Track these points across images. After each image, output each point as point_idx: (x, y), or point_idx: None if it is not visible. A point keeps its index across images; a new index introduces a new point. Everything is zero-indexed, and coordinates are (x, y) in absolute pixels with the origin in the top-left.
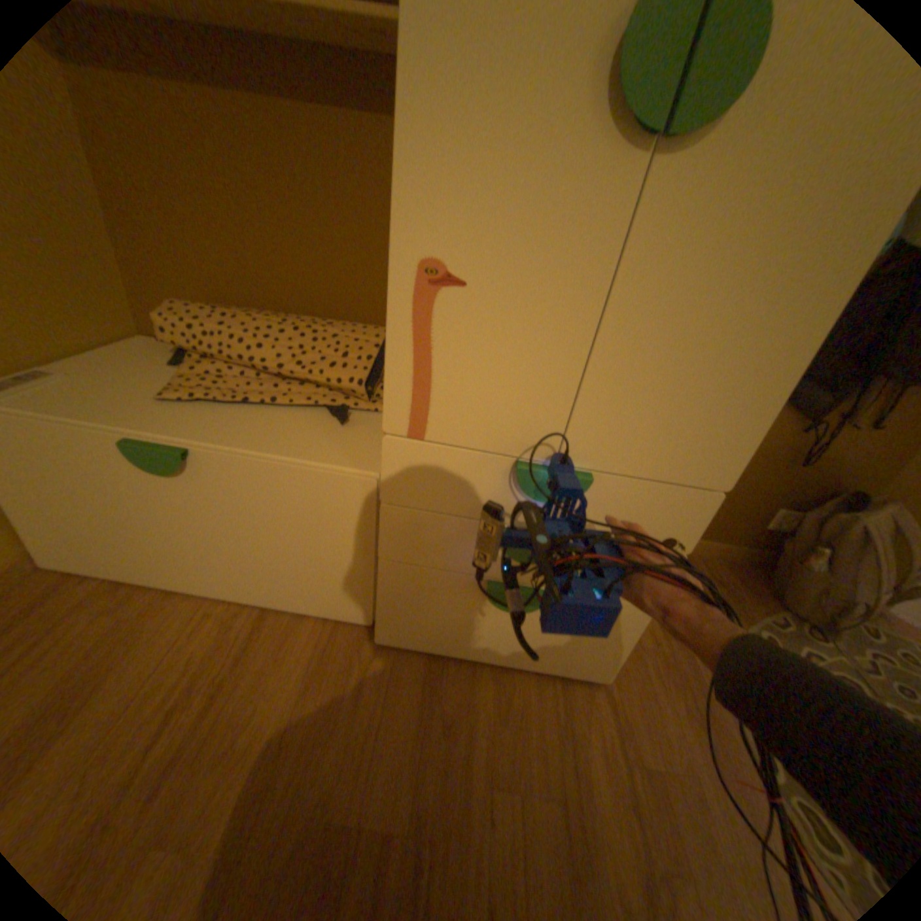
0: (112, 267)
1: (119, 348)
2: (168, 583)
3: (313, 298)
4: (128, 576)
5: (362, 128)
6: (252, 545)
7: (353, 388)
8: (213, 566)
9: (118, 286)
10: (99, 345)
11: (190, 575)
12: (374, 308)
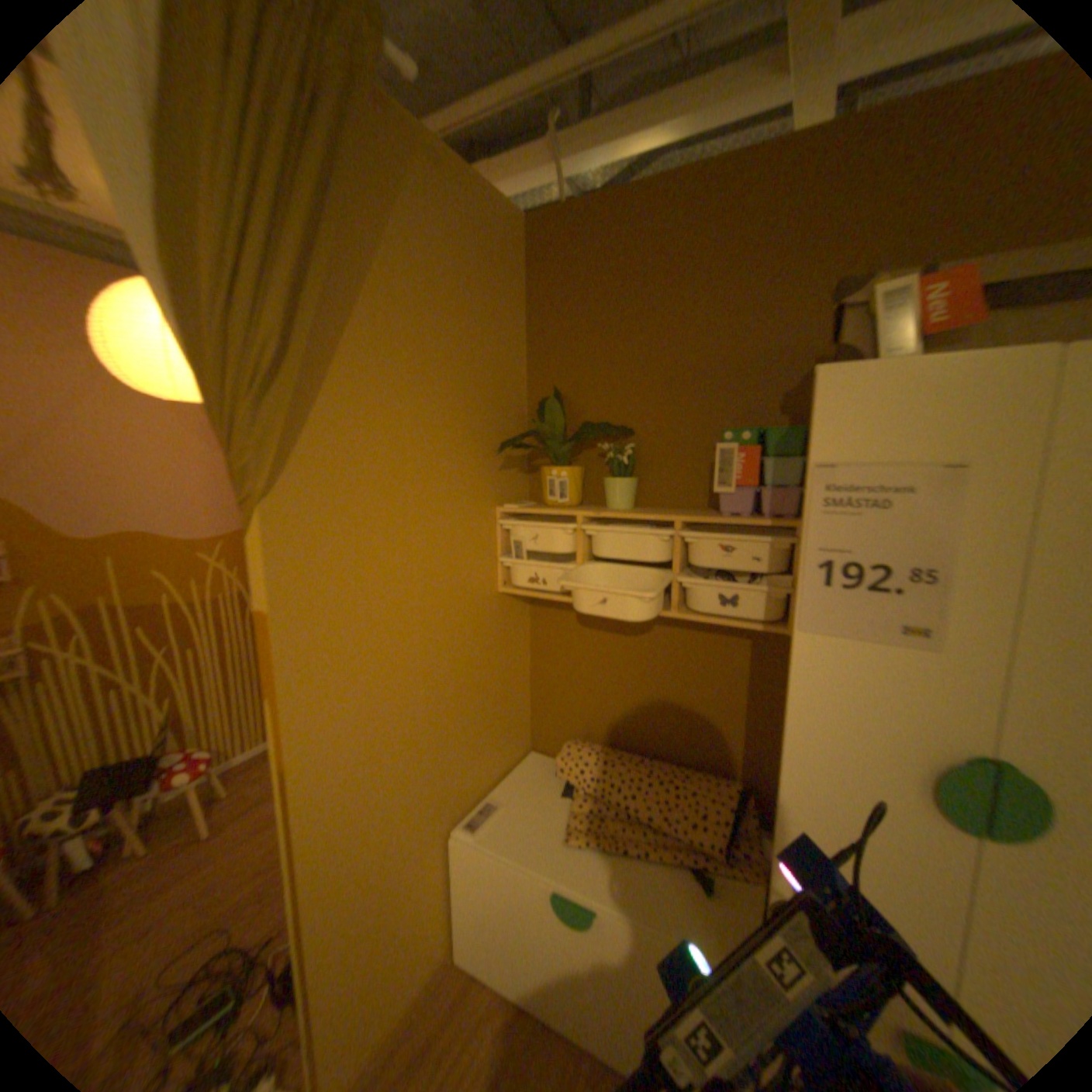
0: (529, 707)
1: (526, 770)
2: (548, 1015)
3: (671, 744)
4: (518, 996)
5: (719, 642)
6: (630, 1007)
7: (715, 854)
8: (591, 1015)
9: (529, 718)
10: (513, 766)
11: (569, 1015)
12: (725, 759)
